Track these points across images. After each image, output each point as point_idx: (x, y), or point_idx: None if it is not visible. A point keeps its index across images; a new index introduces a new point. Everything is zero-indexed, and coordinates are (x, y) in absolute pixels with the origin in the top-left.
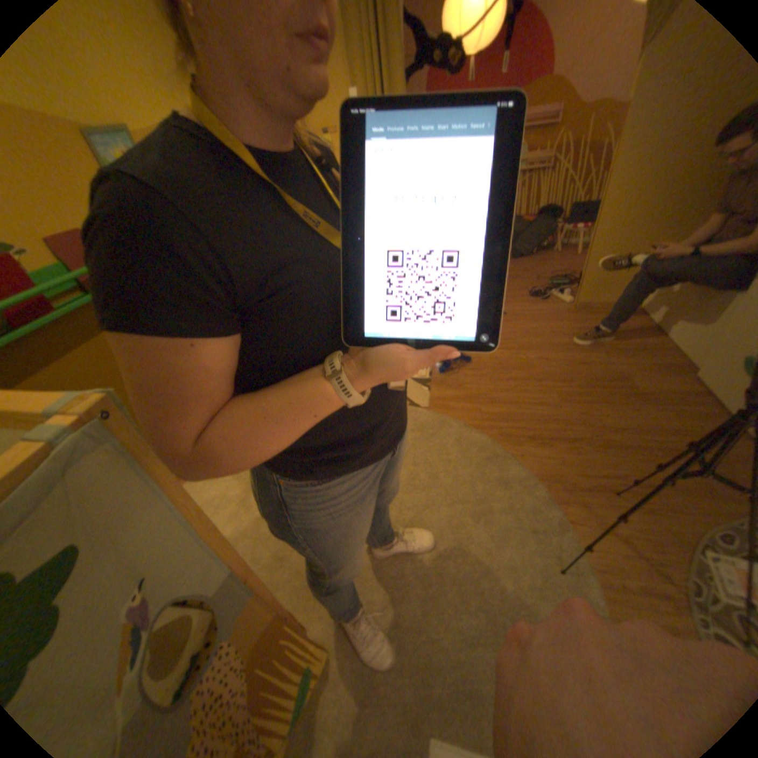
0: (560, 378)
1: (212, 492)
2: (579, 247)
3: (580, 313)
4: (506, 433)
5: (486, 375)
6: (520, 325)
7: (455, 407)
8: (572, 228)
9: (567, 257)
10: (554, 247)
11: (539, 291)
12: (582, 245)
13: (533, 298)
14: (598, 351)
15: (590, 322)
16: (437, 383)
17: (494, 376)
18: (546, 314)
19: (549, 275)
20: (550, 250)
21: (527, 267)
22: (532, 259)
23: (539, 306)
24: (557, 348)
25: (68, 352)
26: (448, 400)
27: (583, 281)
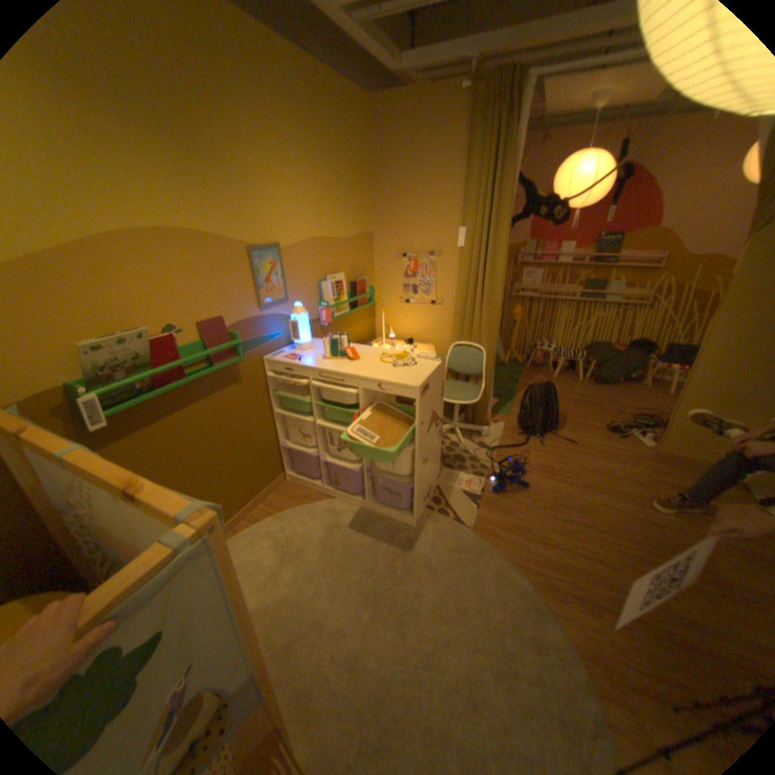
0: (625, 538)
1: (249, 556)
2: (672, 389)
3: (661, 466)
4: (550, 586)
5: (541, 510)
6: (589, 462)
7: (500, 537)
8: (666, 368)
9: (656, 398)
10: (643, 383)
11: (617, 429)
12: (676, 388)
13: (609, 435)
14: (675, 517)
15: (671, 480)
16: (487, 505)
17: (549, 513)
18: (622, 458)
19: (632, 413)
20: (639, 386)
21: (609, 399)
22: (616, 391)
23: (615, 446)
24: (627, 500)
25: (182, 409)
26: (494, 528)
27: (670, 430)
